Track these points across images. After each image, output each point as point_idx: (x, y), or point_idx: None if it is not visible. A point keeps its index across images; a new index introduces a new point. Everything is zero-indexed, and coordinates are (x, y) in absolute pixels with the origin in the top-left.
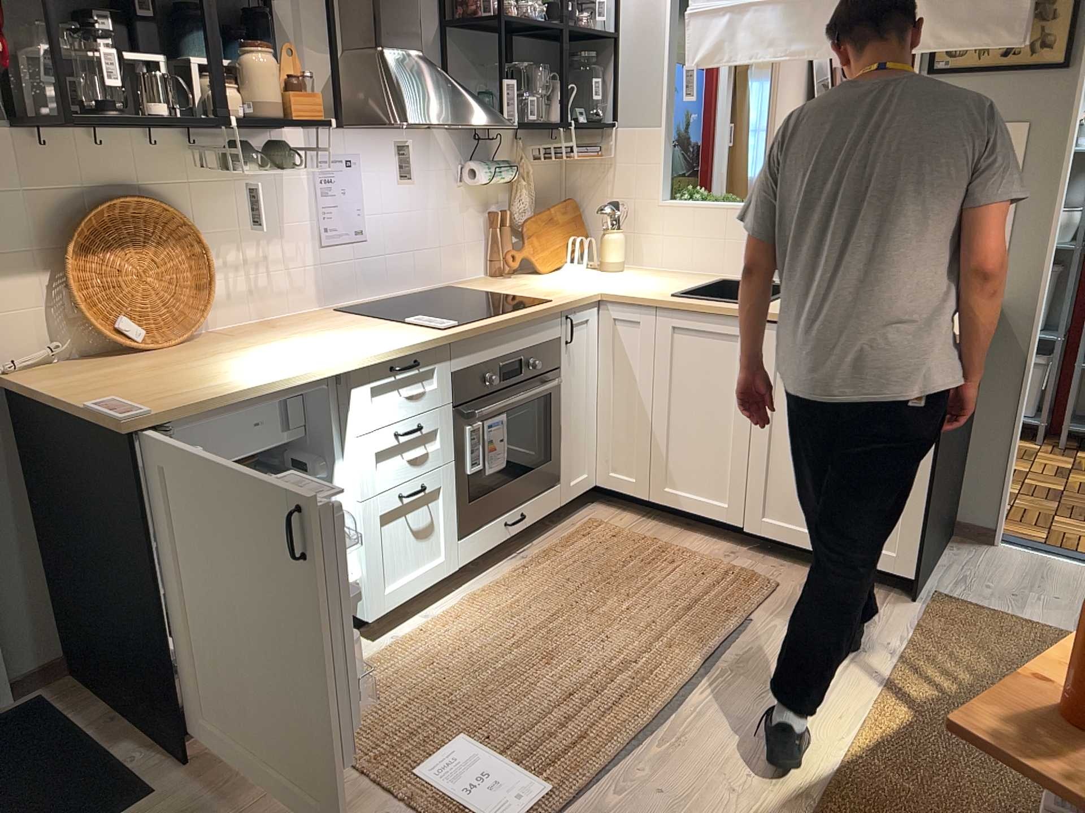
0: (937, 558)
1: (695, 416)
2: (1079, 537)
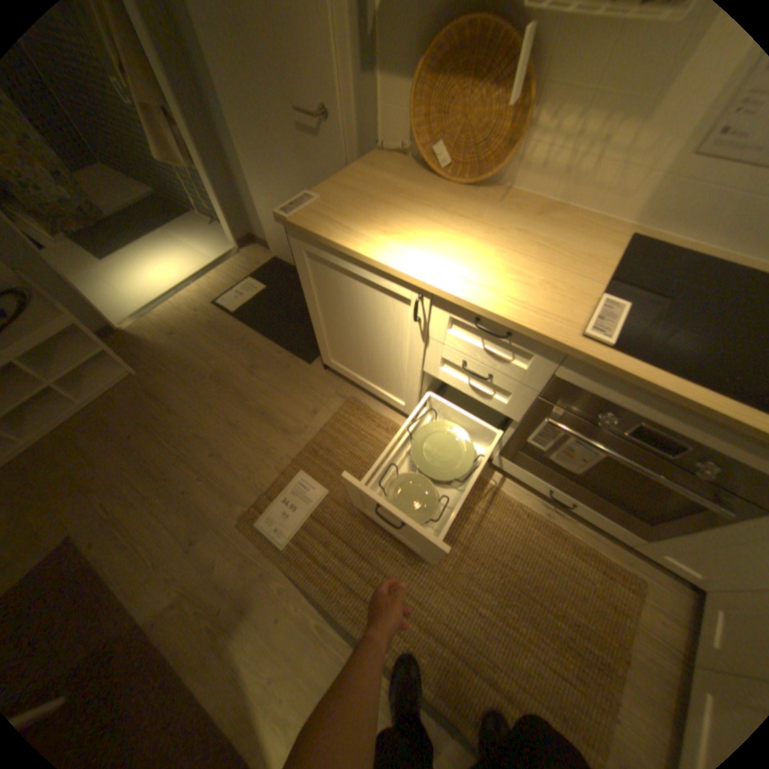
0: None
1: None
2: None
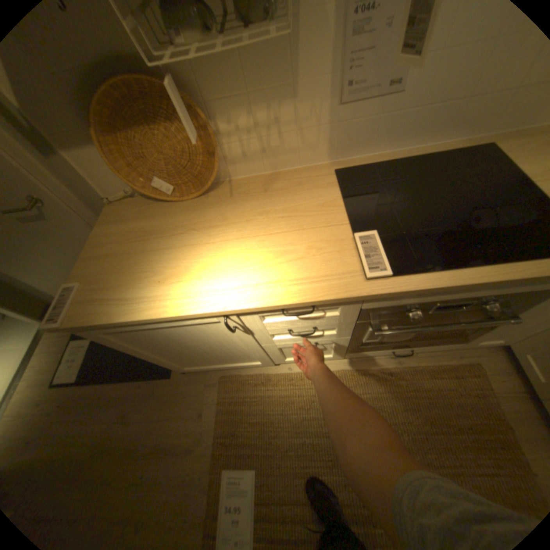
0: None
1: None
2: None
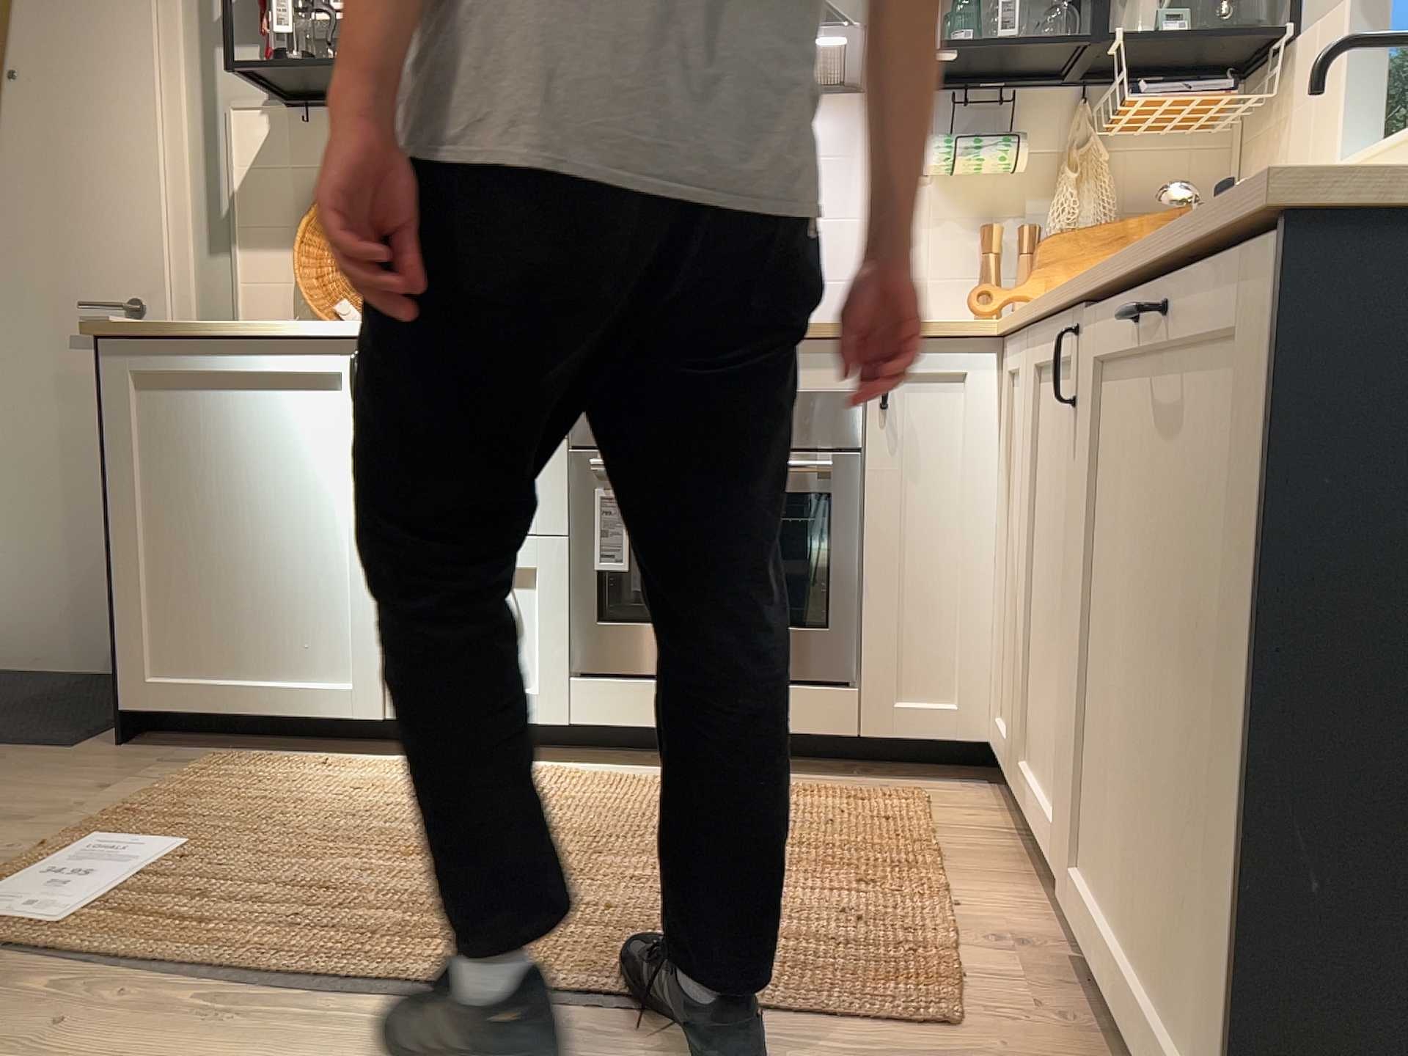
0: None
1: (1053, 585)
2: None
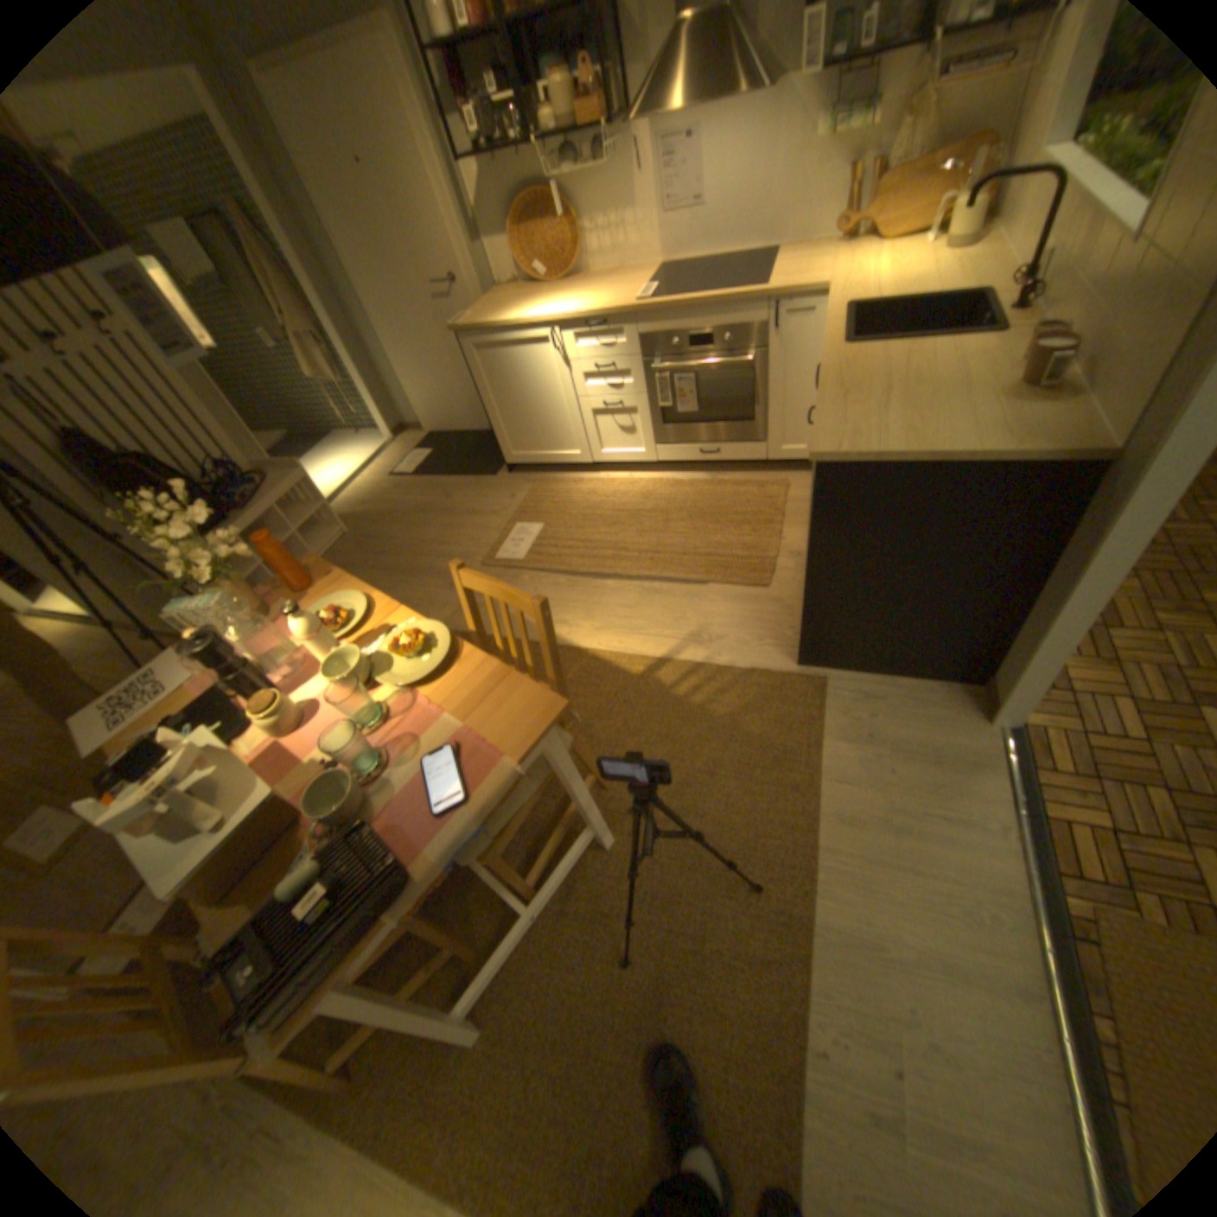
0: (884, 670)
1: None
2: (1092, 811)
